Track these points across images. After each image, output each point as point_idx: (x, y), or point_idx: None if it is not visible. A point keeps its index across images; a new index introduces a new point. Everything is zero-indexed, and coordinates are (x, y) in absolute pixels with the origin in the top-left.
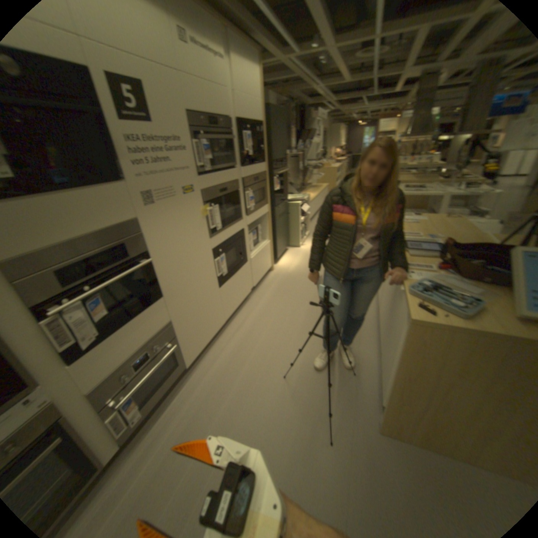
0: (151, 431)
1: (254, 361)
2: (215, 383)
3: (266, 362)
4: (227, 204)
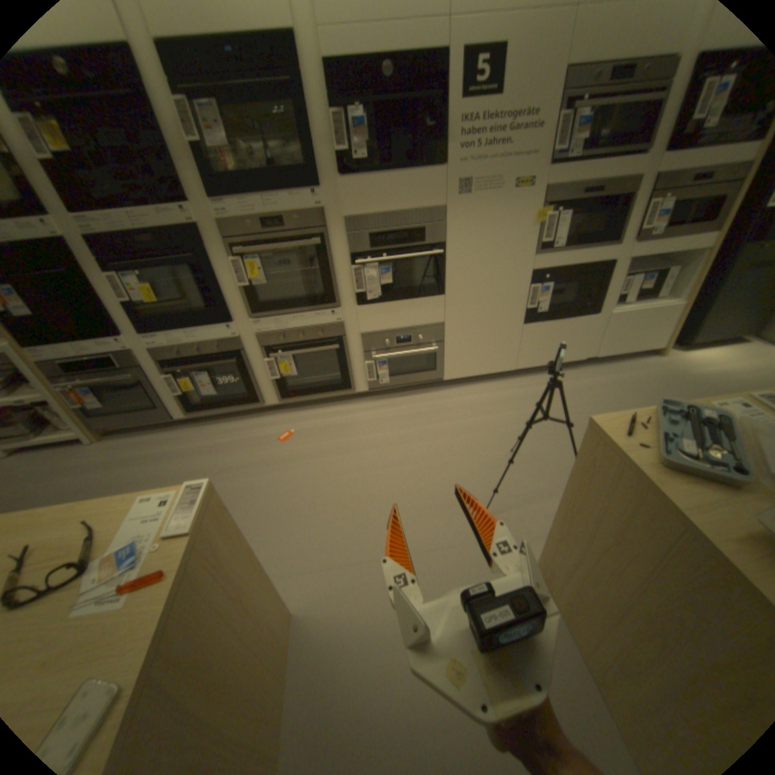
0: (392, 401)
1: (506, 421)
2: (456, 409)
3: (515, 431)
4: (597, 213)
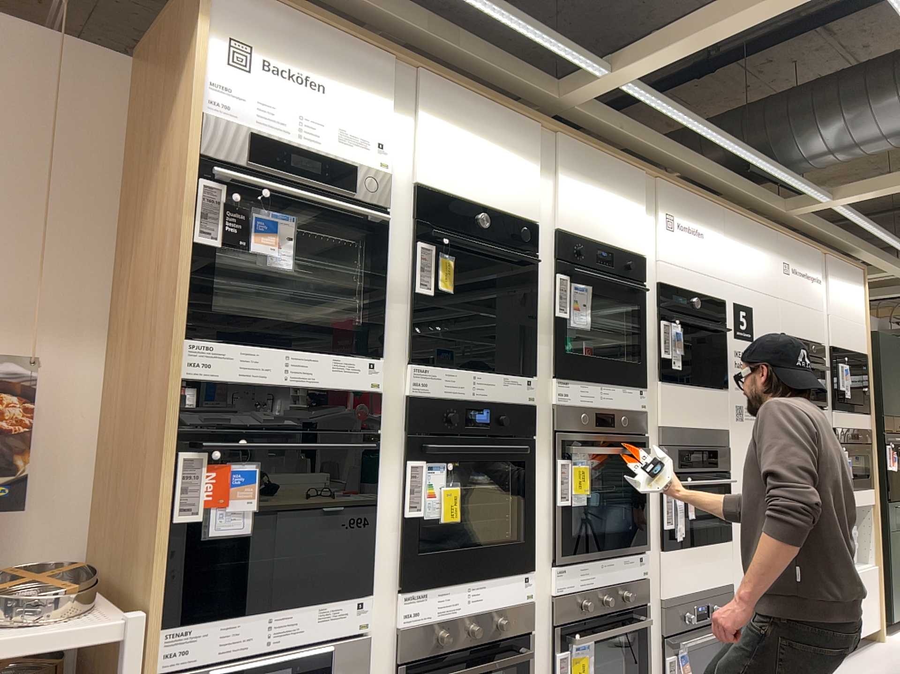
0: None
1: None
2: None
3: None
4: None
